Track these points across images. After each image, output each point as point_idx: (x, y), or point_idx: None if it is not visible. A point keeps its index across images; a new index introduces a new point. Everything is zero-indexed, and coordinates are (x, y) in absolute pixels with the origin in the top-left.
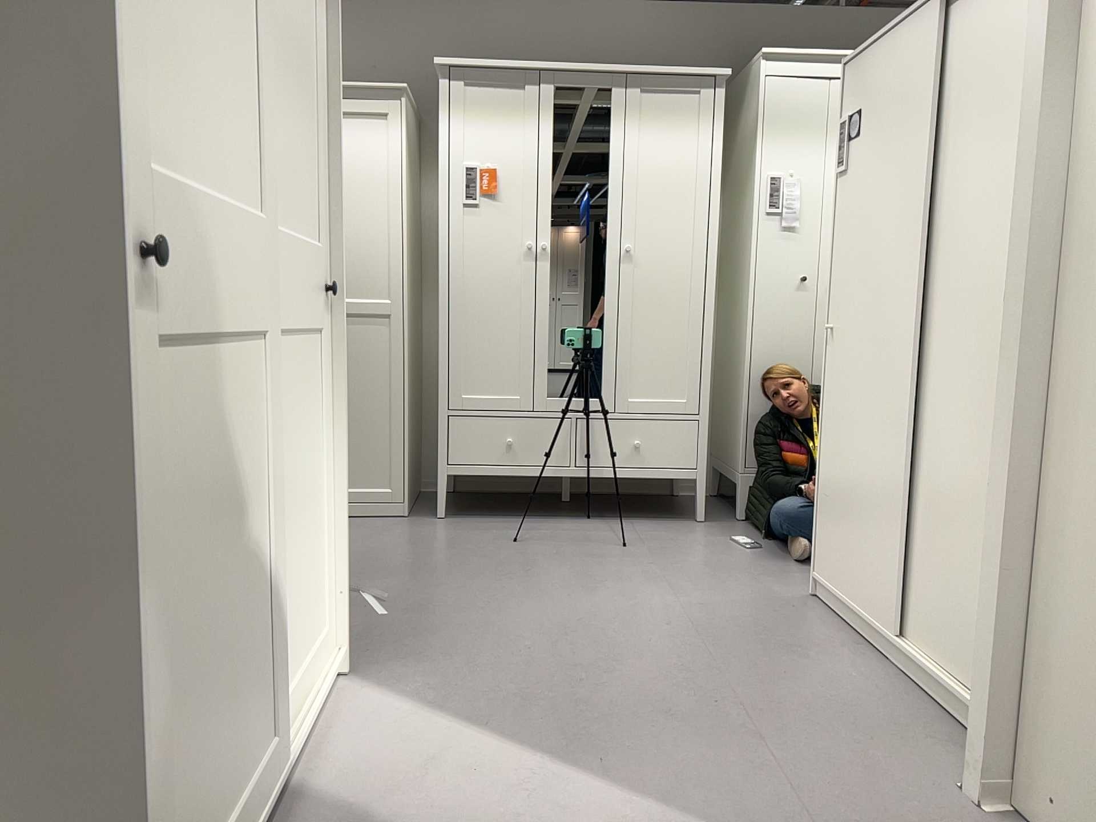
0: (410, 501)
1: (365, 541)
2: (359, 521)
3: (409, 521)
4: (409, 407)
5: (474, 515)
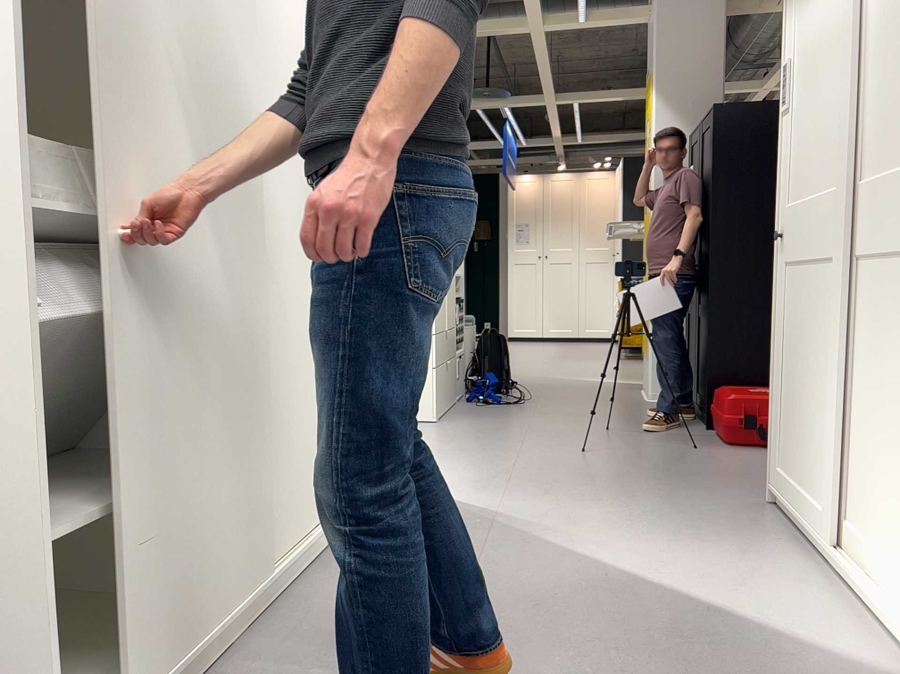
0: None
1: None
2: None
3: None
4: None
5: None
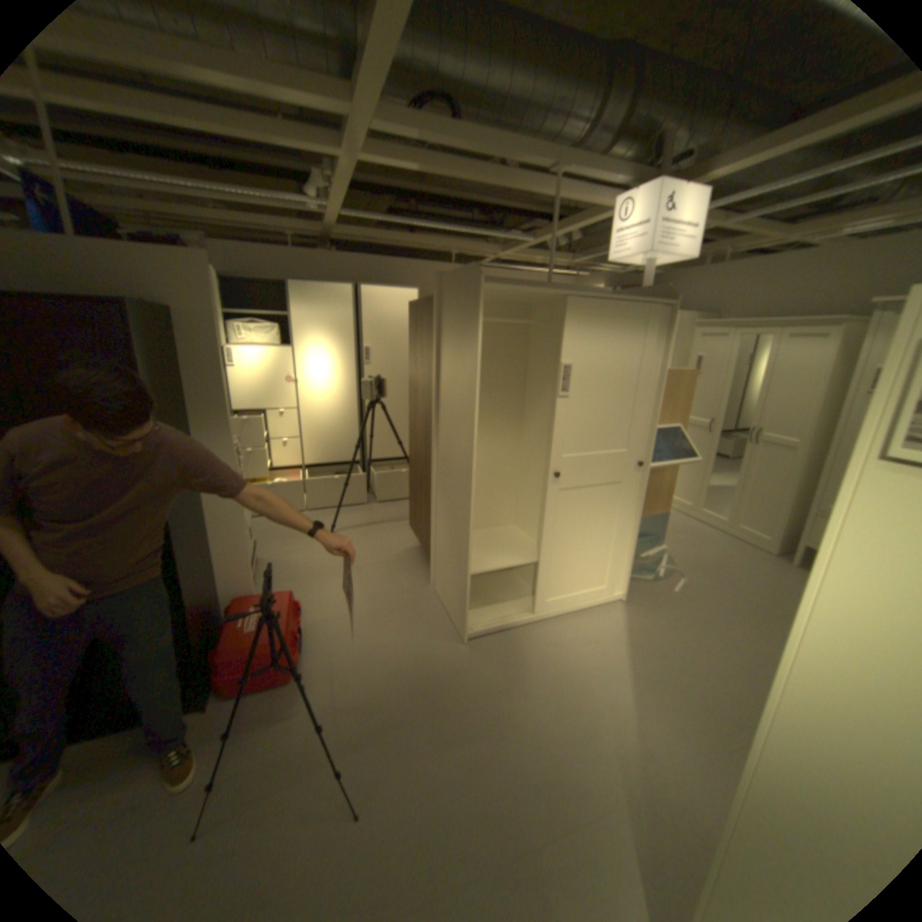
0: (788, 549)
1: (732, 557)
2: (747, 547)
3: (775, 559)
4: (800, 500)
5: None
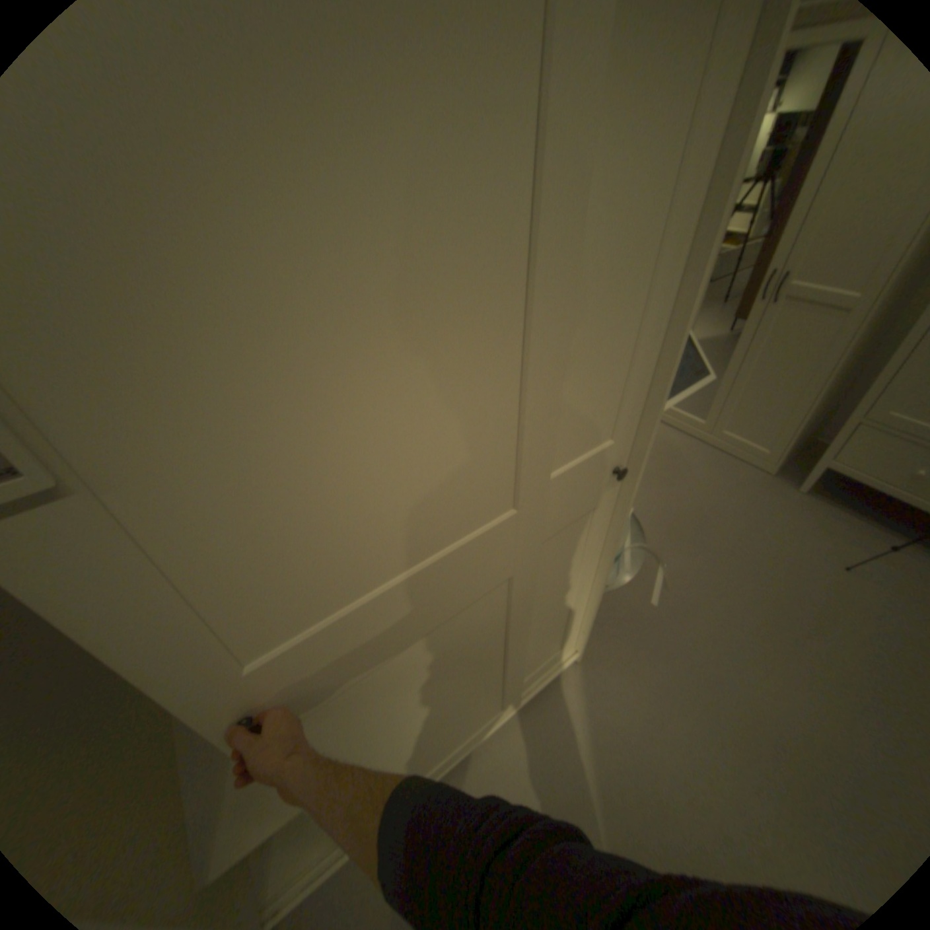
0: (788, 460)
1: (717, 492)
2: (731, 462)
3: (773, 481)
4: (828, 393)
5: (843, 498)
